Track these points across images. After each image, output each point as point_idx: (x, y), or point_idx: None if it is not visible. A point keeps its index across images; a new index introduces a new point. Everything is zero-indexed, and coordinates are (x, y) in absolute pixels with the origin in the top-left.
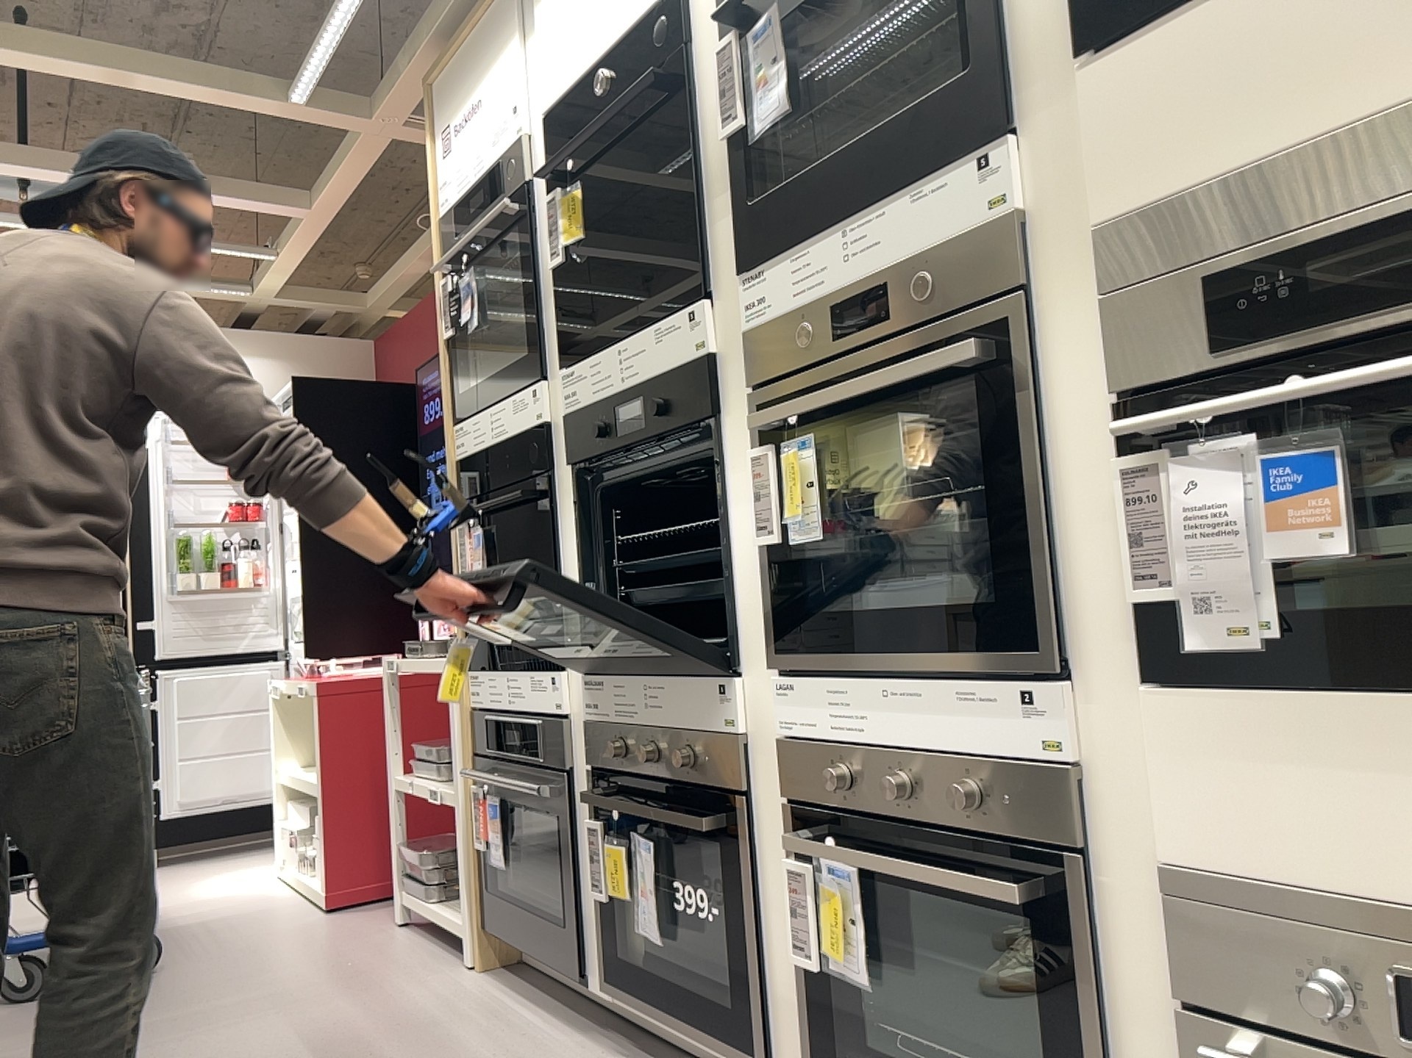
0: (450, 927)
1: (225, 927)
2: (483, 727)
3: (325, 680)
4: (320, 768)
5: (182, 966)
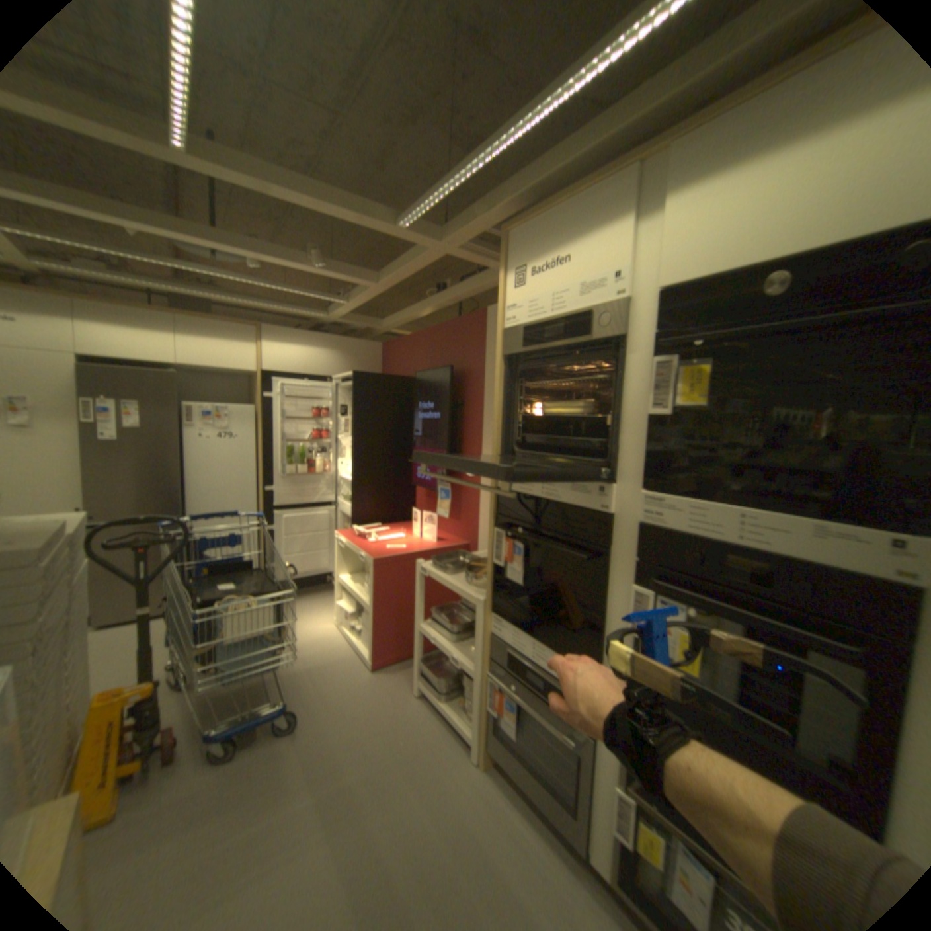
0: (459, 732)
1: (319, 682)
2: (502, 652)
3: (375, 557)
4: (366, 593)
5: (306, 729)
